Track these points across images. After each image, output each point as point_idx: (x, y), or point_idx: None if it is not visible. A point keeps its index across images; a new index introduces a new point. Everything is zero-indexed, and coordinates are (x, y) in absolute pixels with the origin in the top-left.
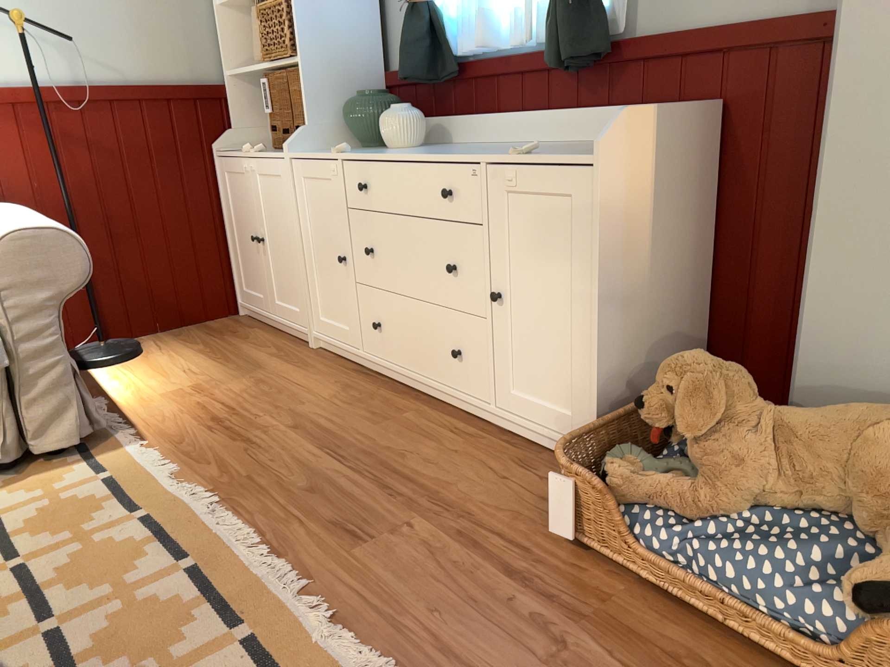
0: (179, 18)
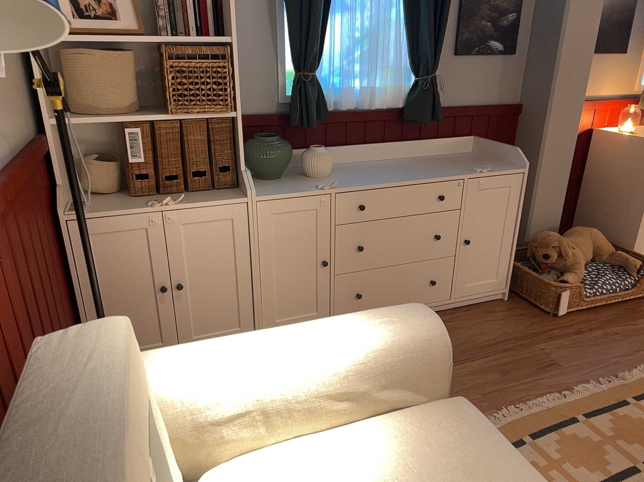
0: (8, 56)
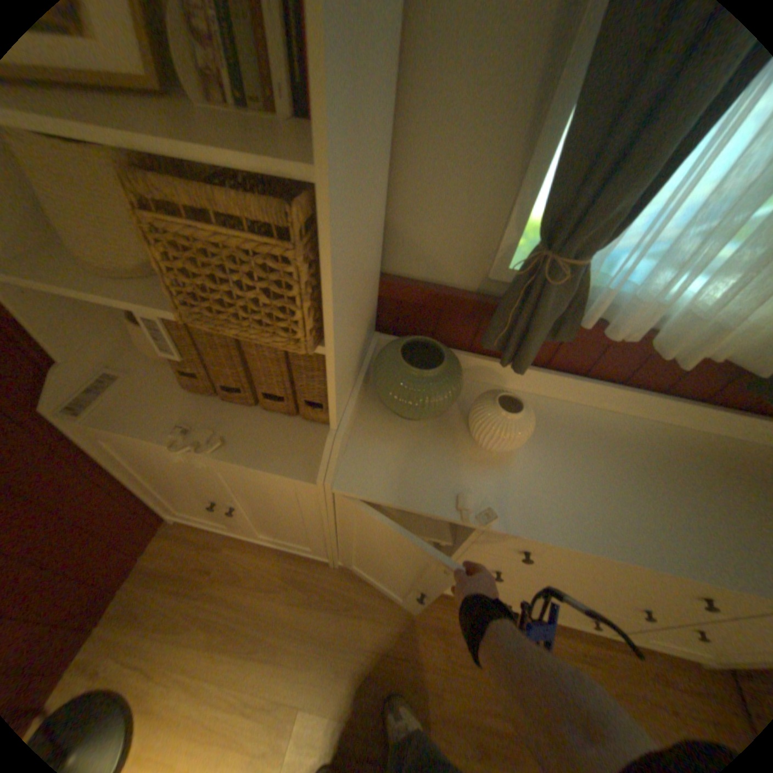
0: None
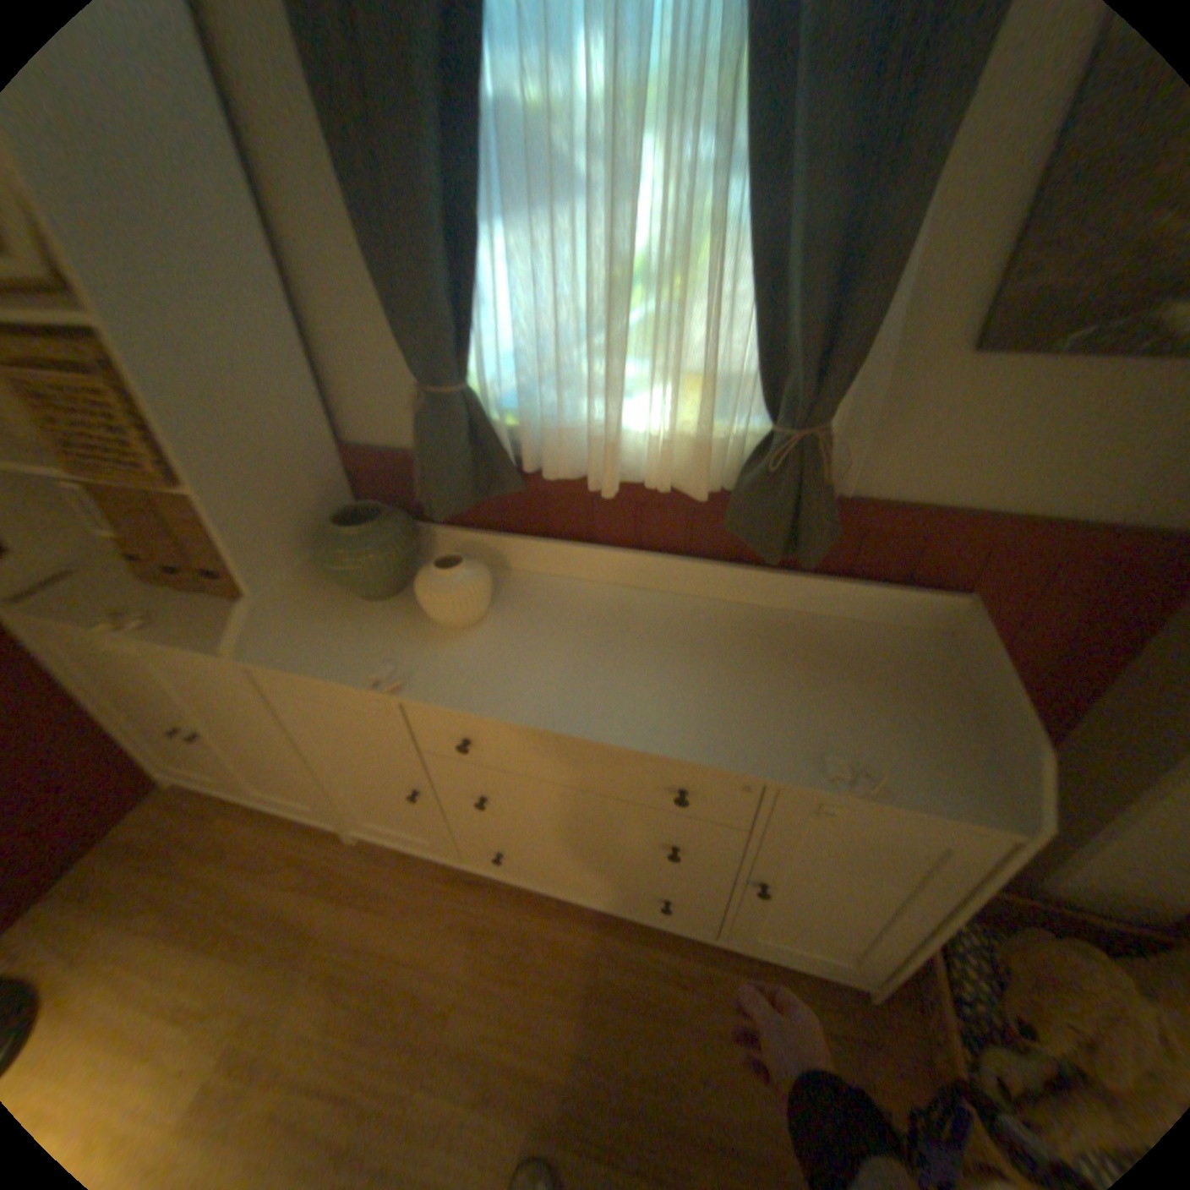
0: None
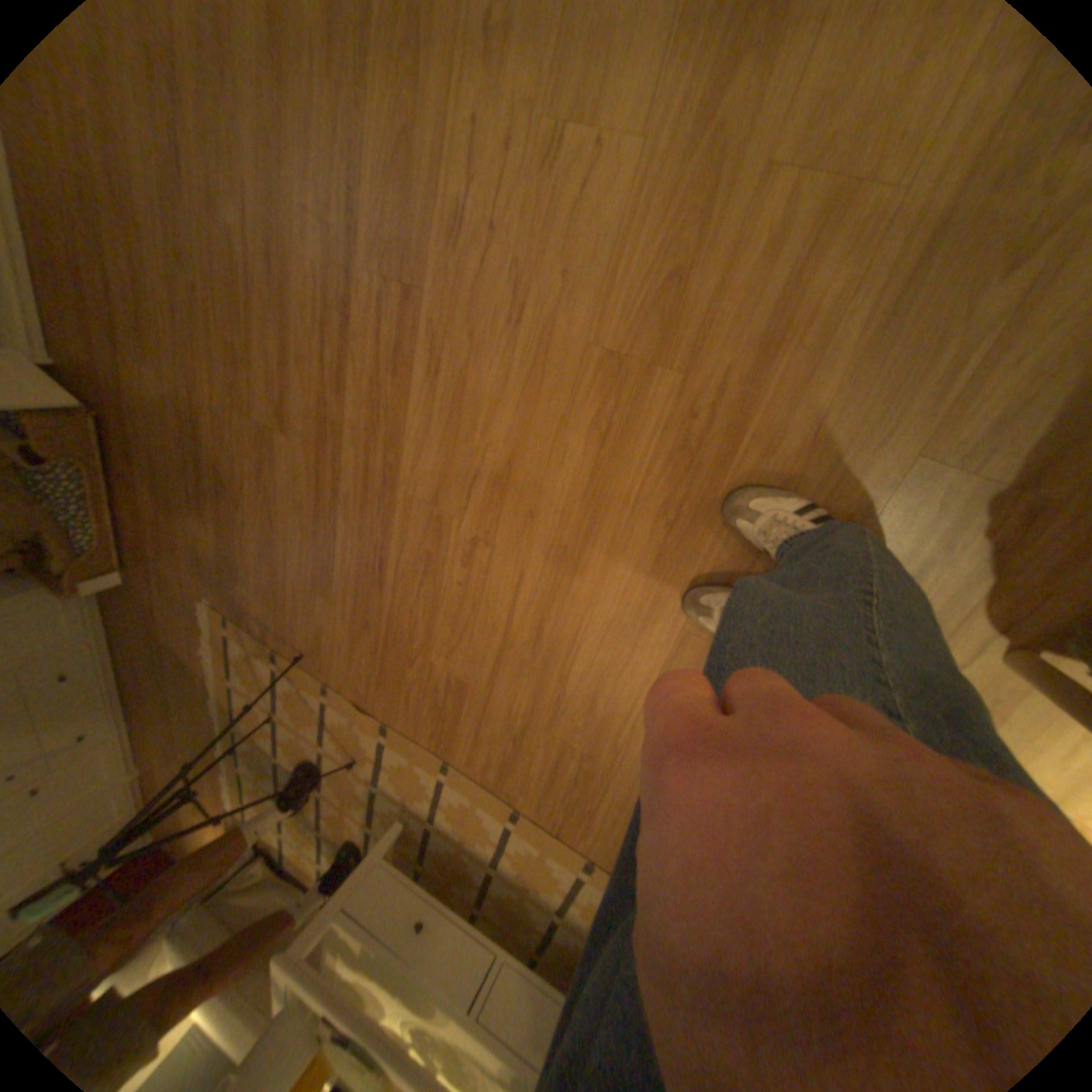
0: None
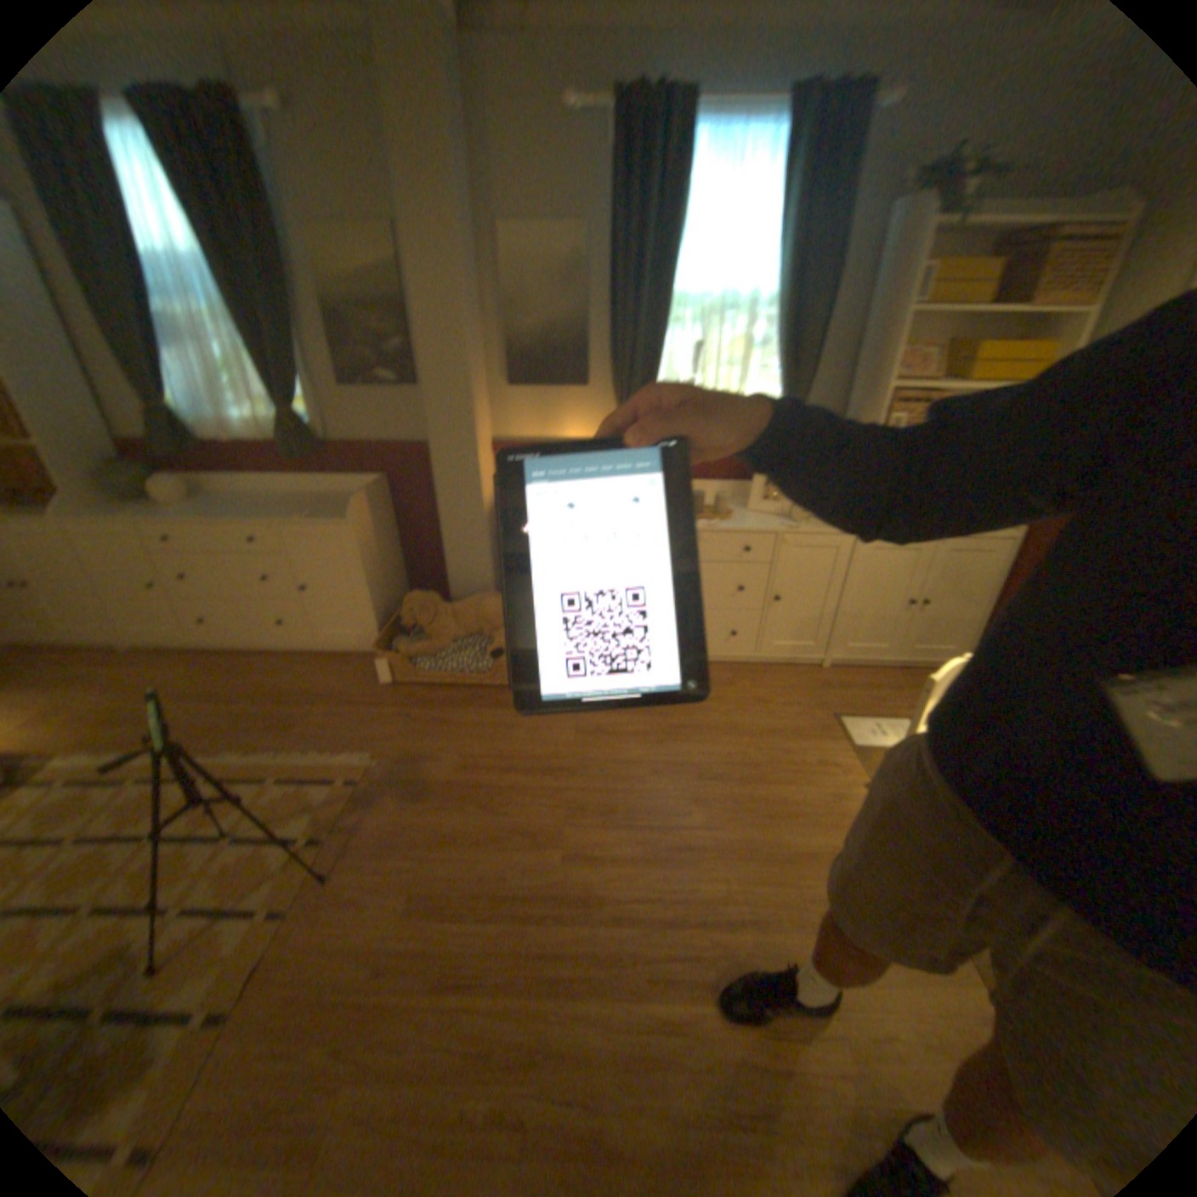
0: None
